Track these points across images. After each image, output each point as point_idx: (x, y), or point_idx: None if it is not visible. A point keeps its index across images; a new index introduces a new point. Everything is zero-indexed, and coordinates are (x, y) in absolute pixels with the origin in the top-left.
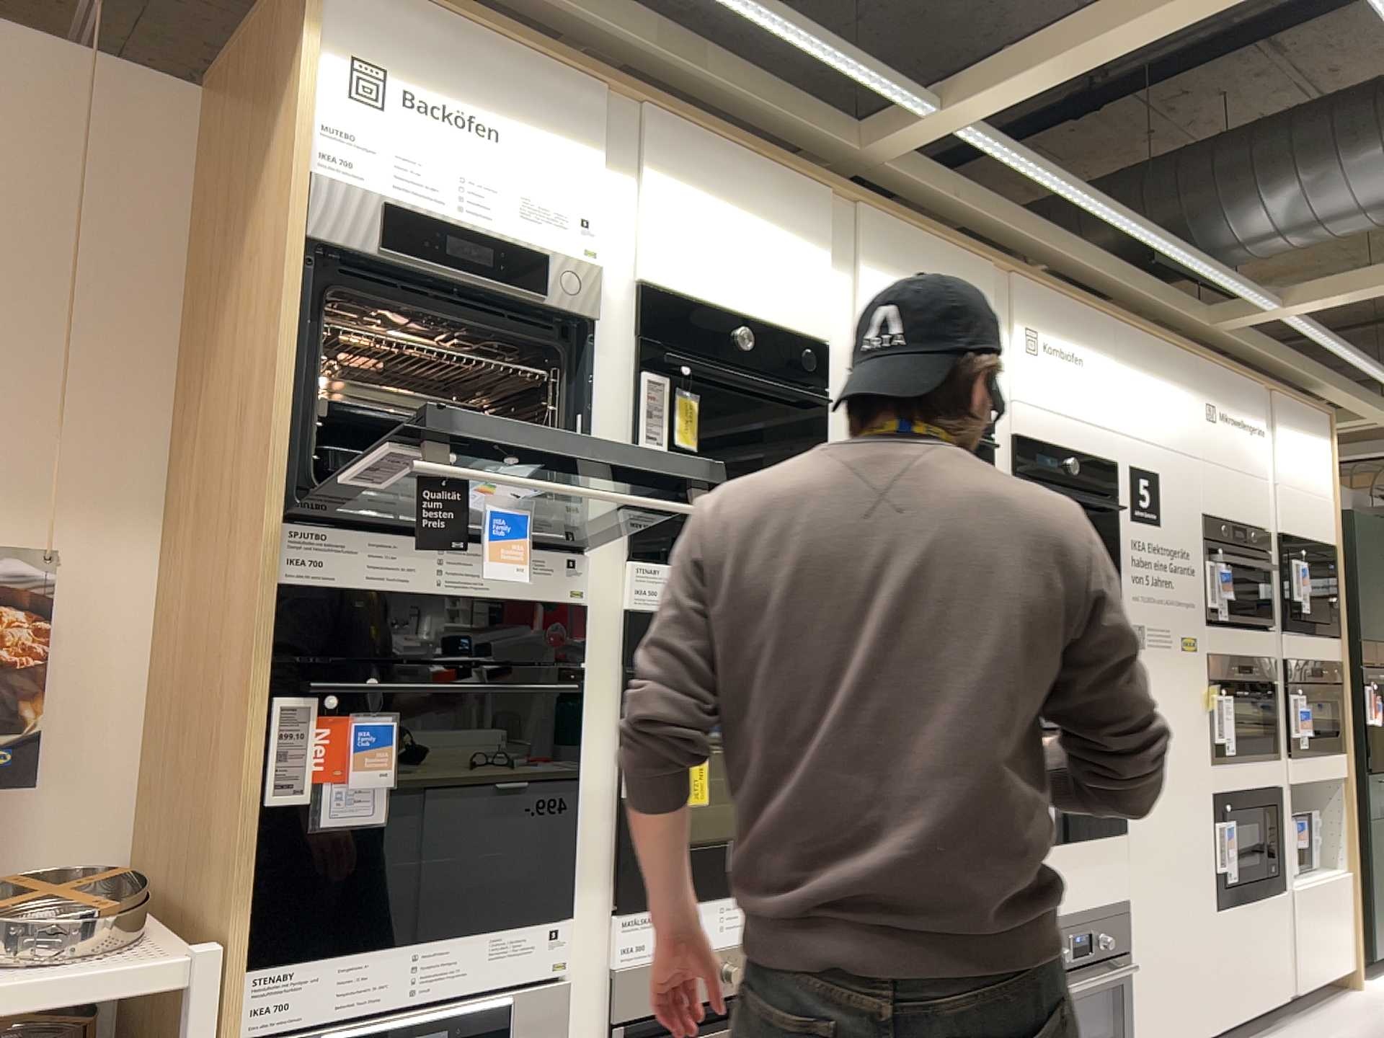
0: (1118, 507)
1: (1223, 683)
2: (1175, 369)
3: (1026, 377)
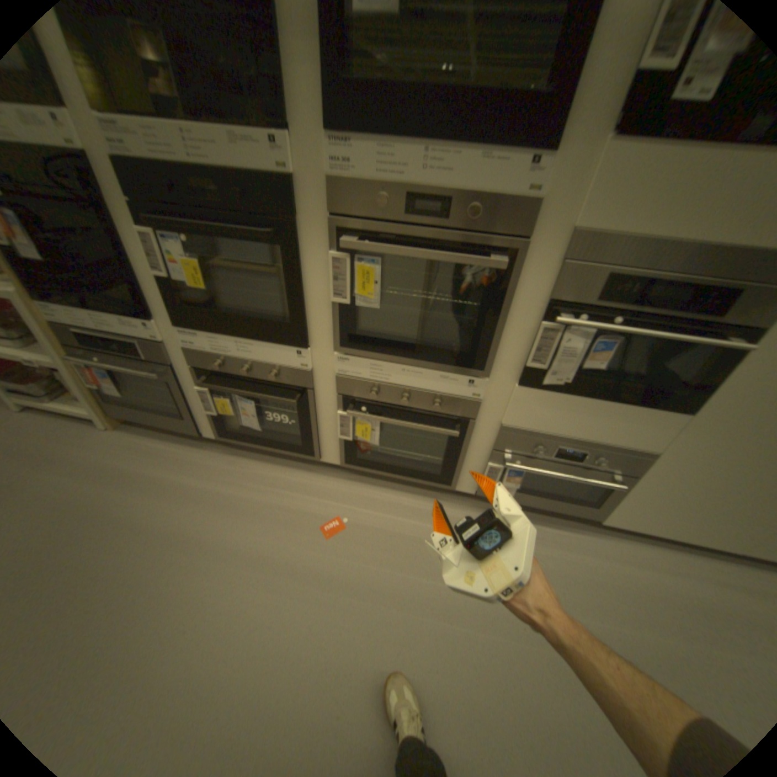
0: None
1: None
2: None
3: None
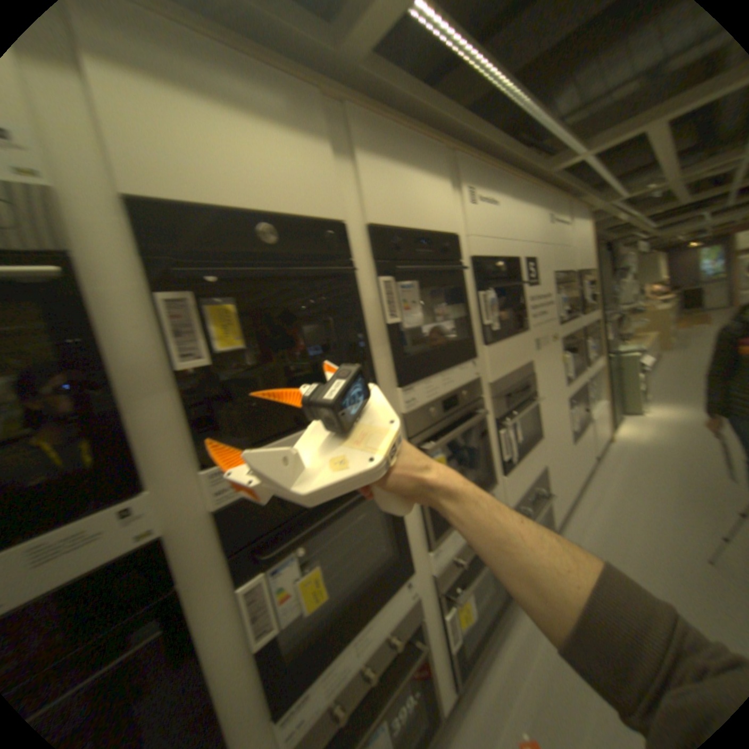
0: (530, 280)
1: (574, 350)
2: (544, 195)
3: (480, 216)
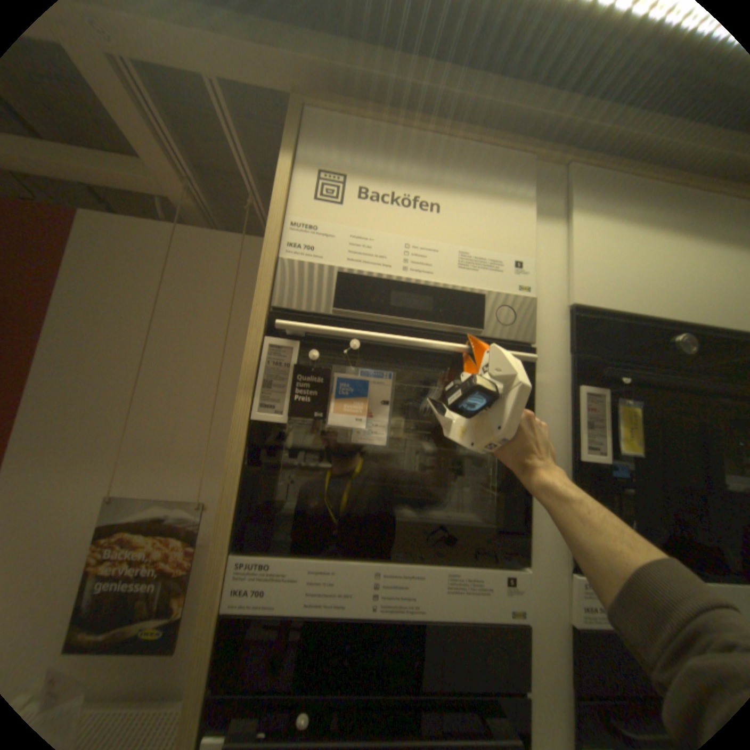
0: None
1: None
2: None
3: None
